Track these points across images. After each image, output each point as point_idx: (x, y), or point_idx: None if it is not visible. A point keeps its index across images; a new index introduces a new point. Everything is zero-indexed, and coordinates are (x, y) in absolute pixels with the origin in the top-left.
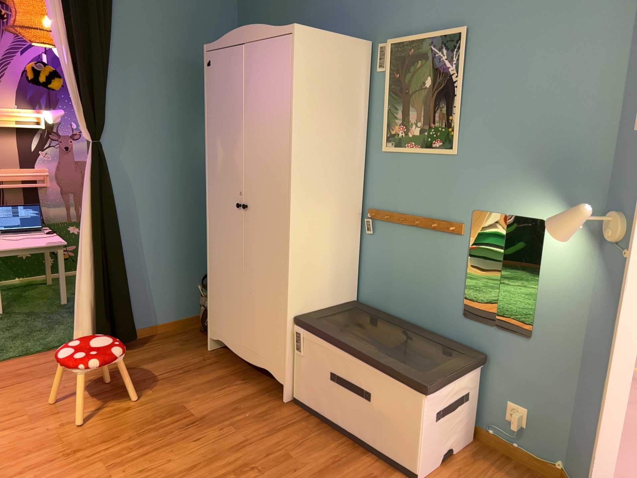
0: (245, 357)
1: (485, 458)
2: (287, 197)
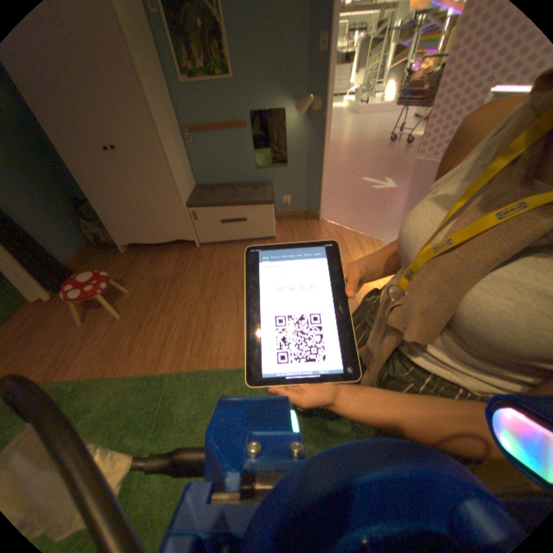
0: (158, 240)
1: (281, 220)
2: (155, 130)
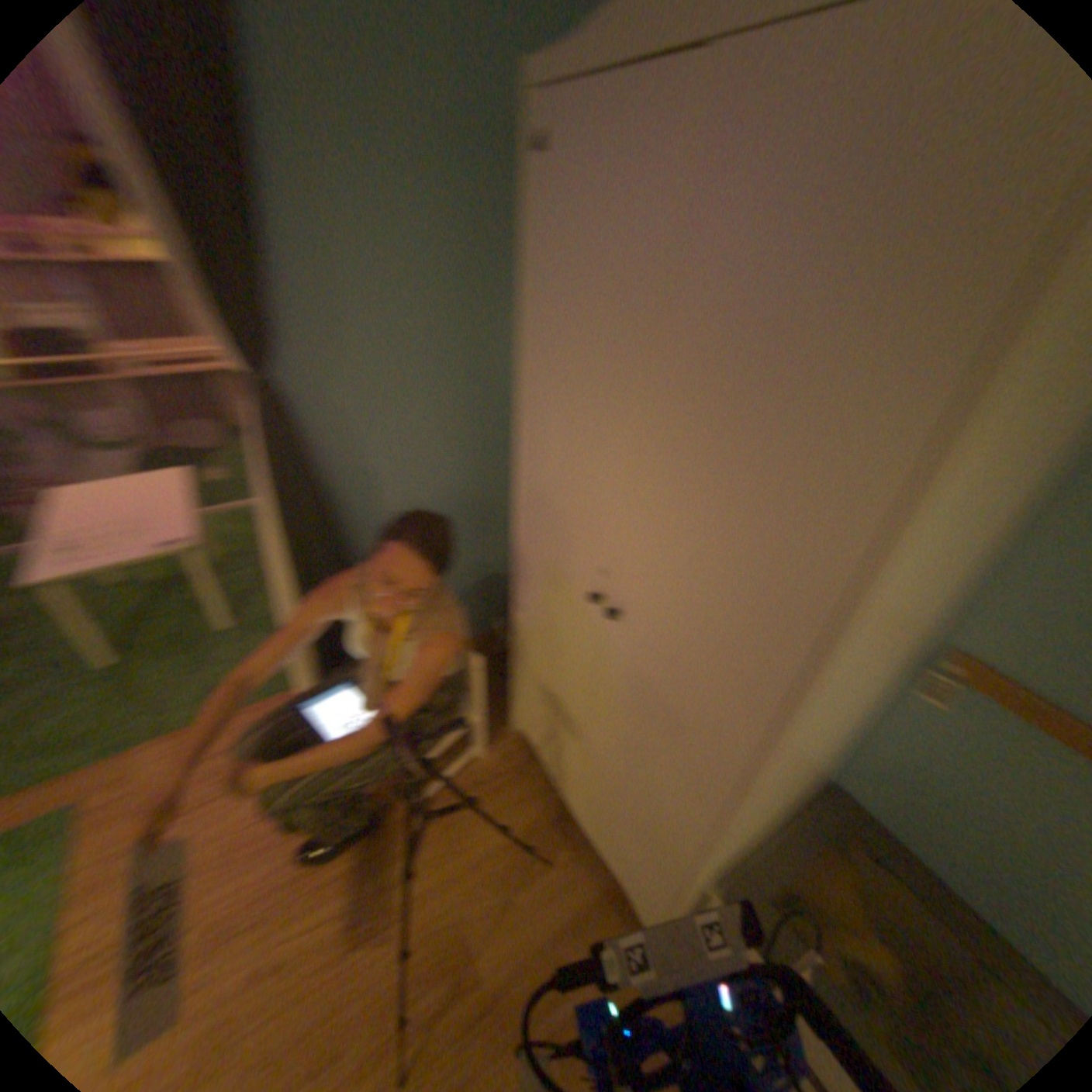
0: (578, 821)
1: None
2: (785, 729)
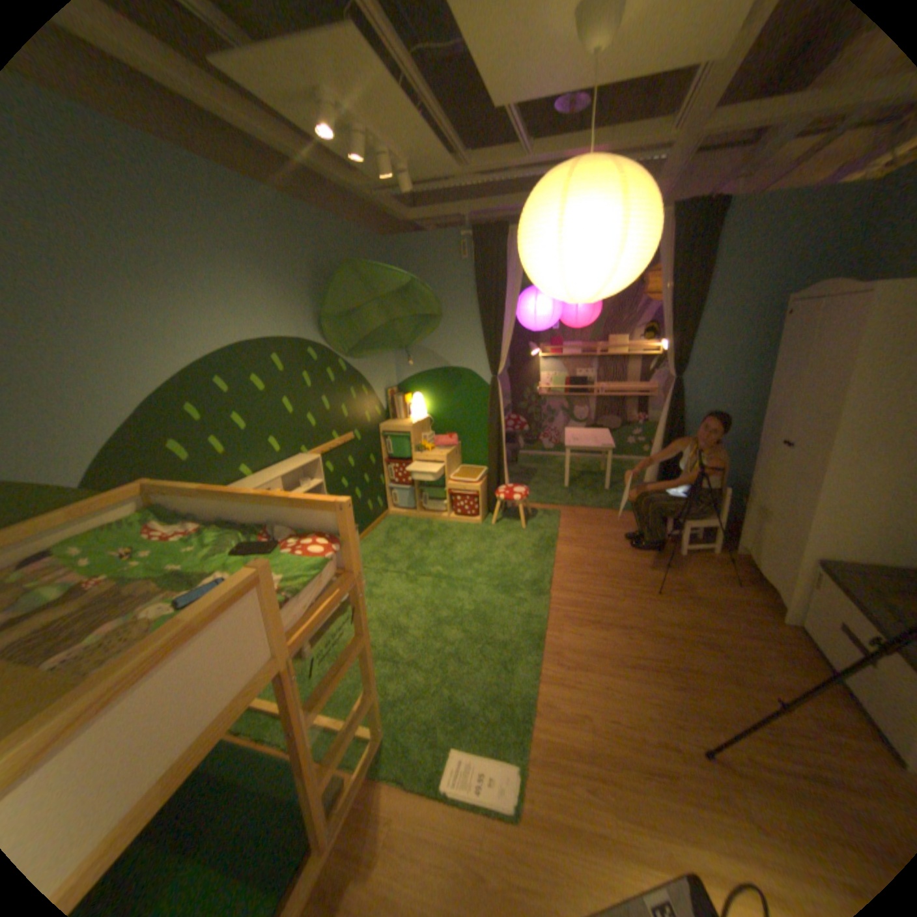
0: (763, 574)
1: None
2: (827, 450)
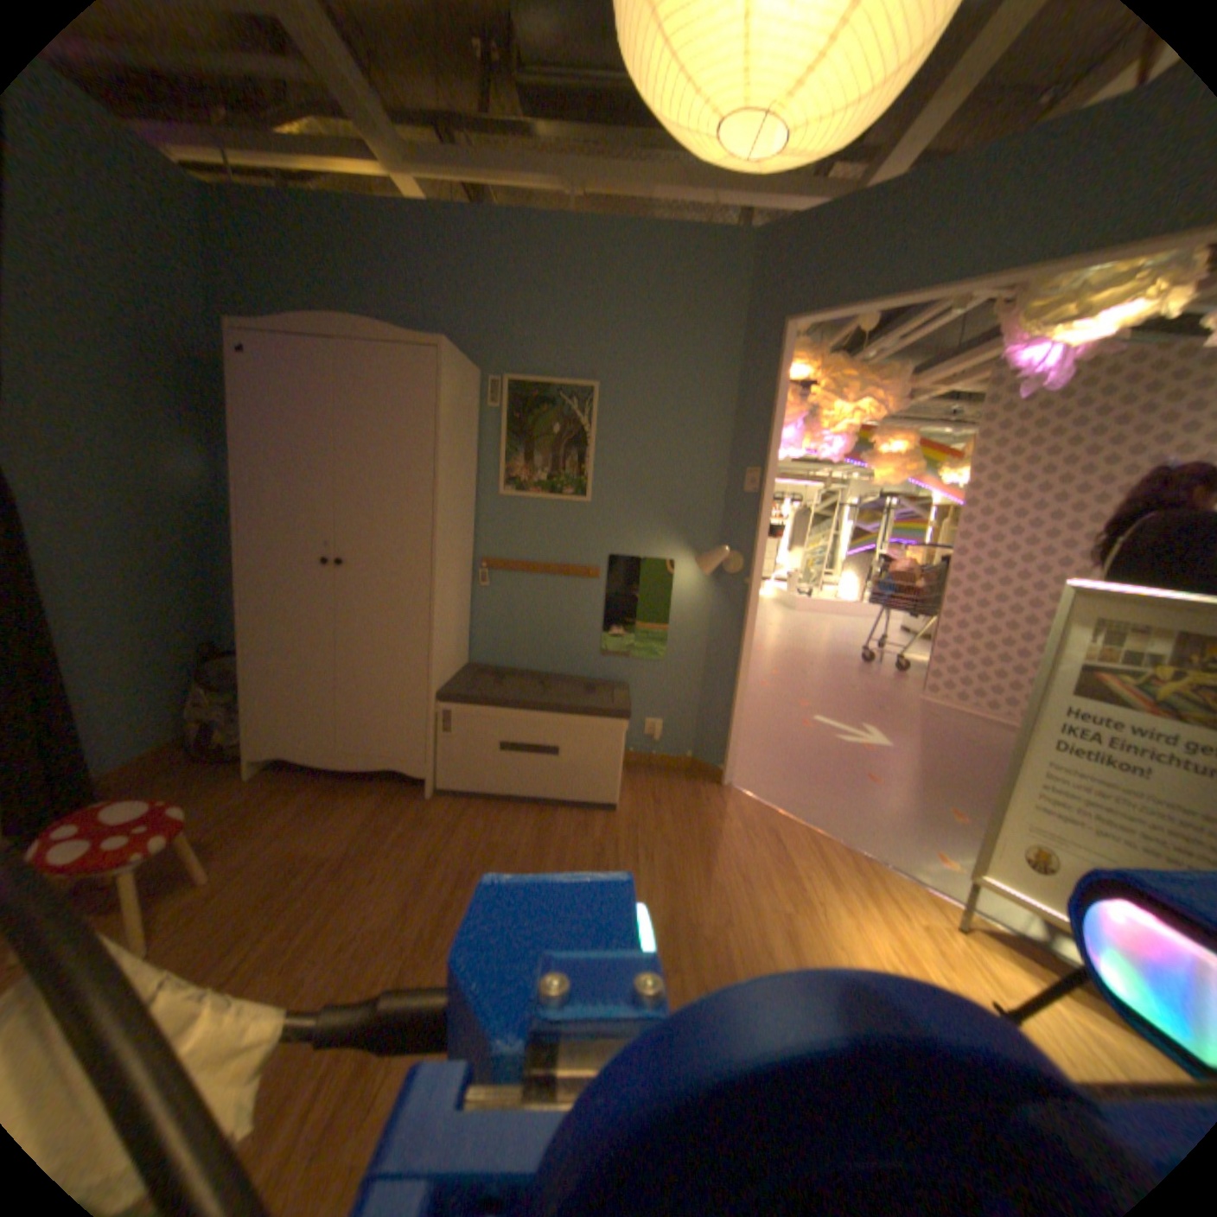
0: (343, 766)
1: (636, 772)
2: (431, 549)
